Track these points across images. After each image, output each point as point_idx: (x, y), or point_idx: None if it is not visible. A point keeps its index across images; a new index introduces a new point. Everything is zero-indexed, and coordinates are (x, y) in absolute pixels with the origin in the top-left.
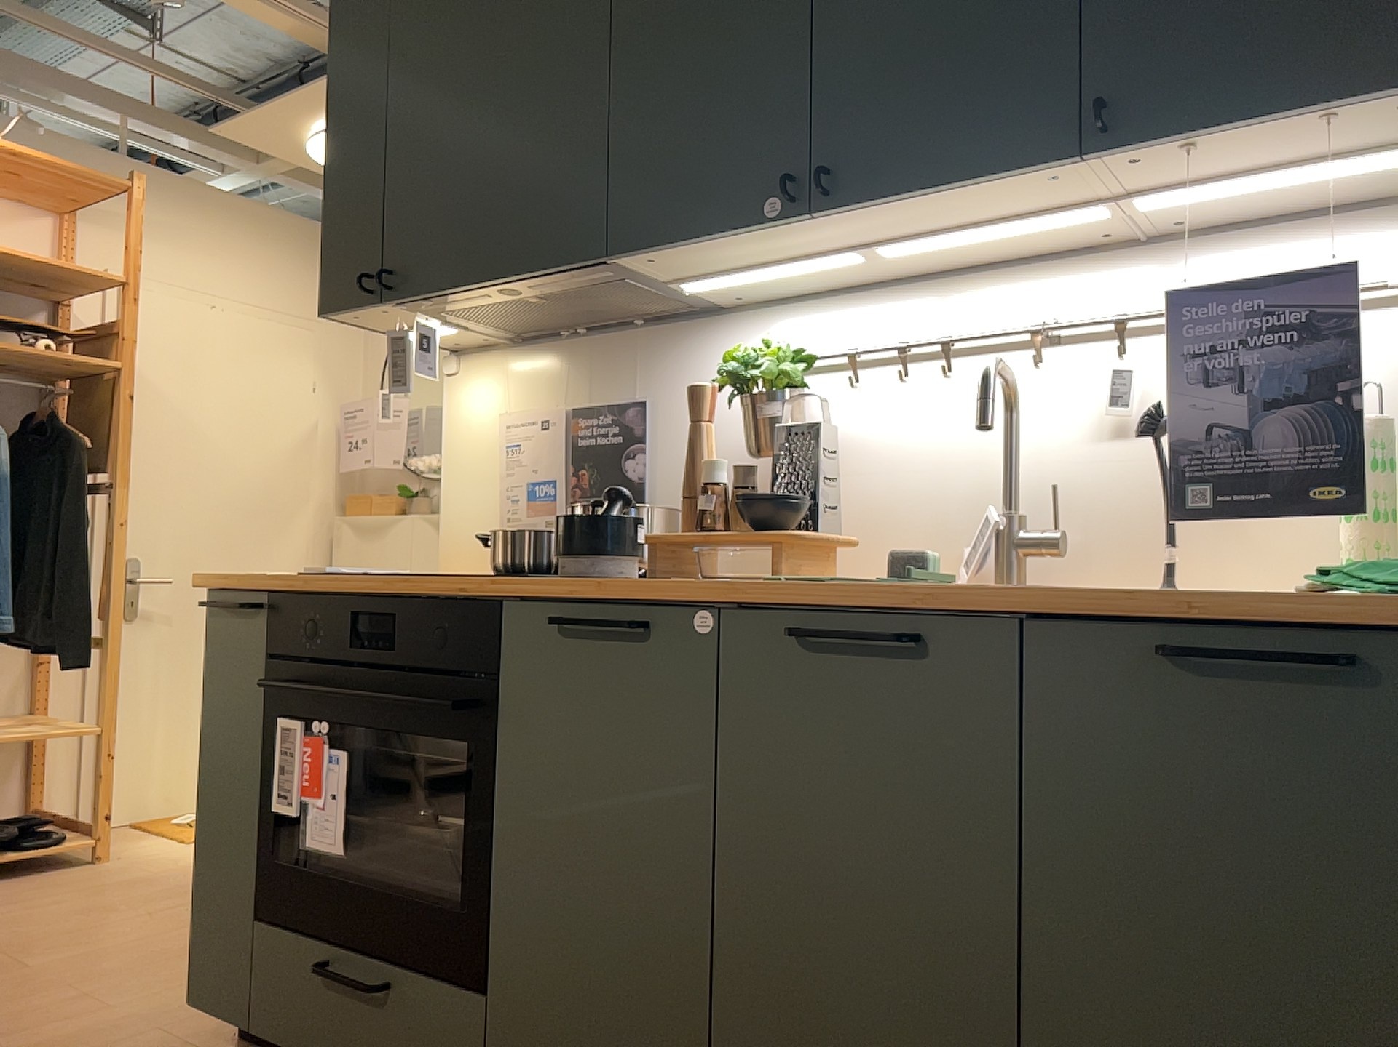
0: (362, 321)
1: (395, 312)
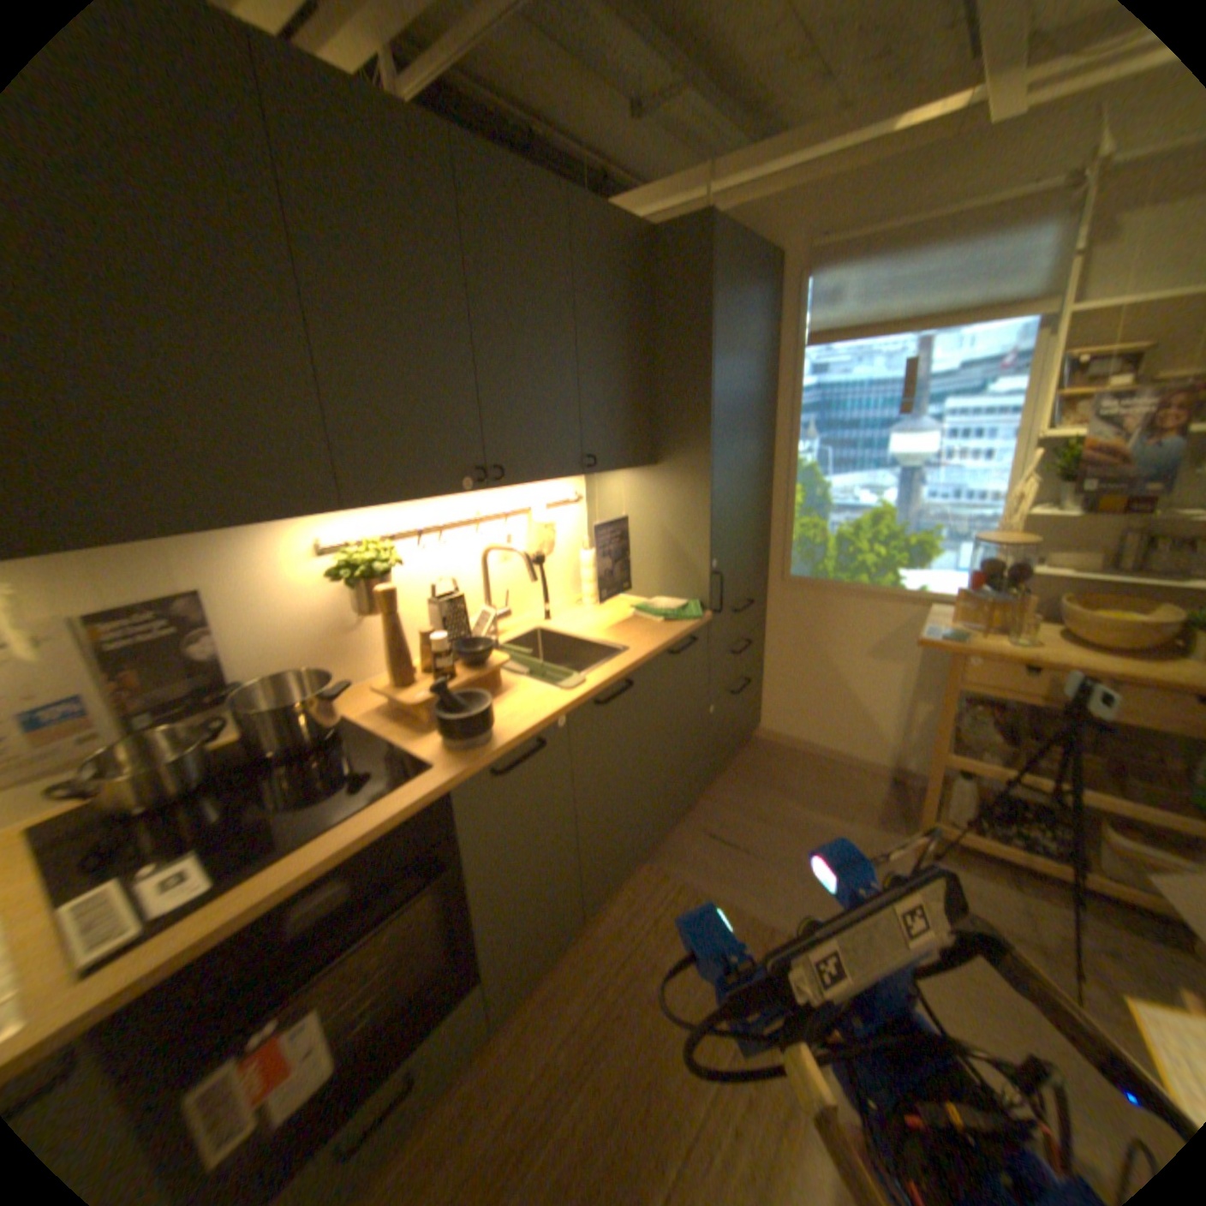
0: None
1: None
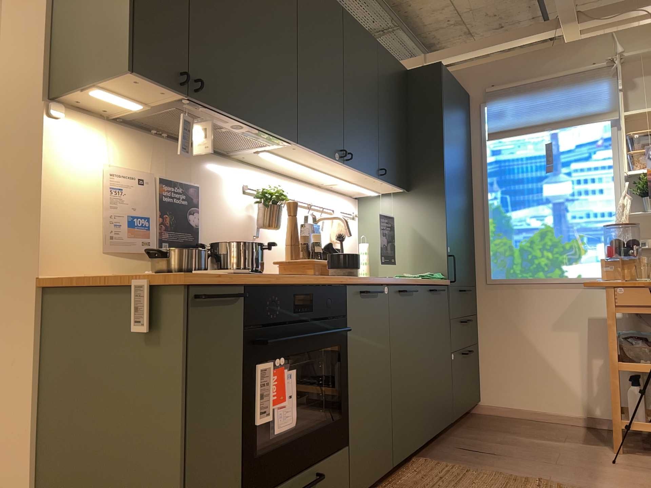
0: (130, 83)
1: (165, 95)
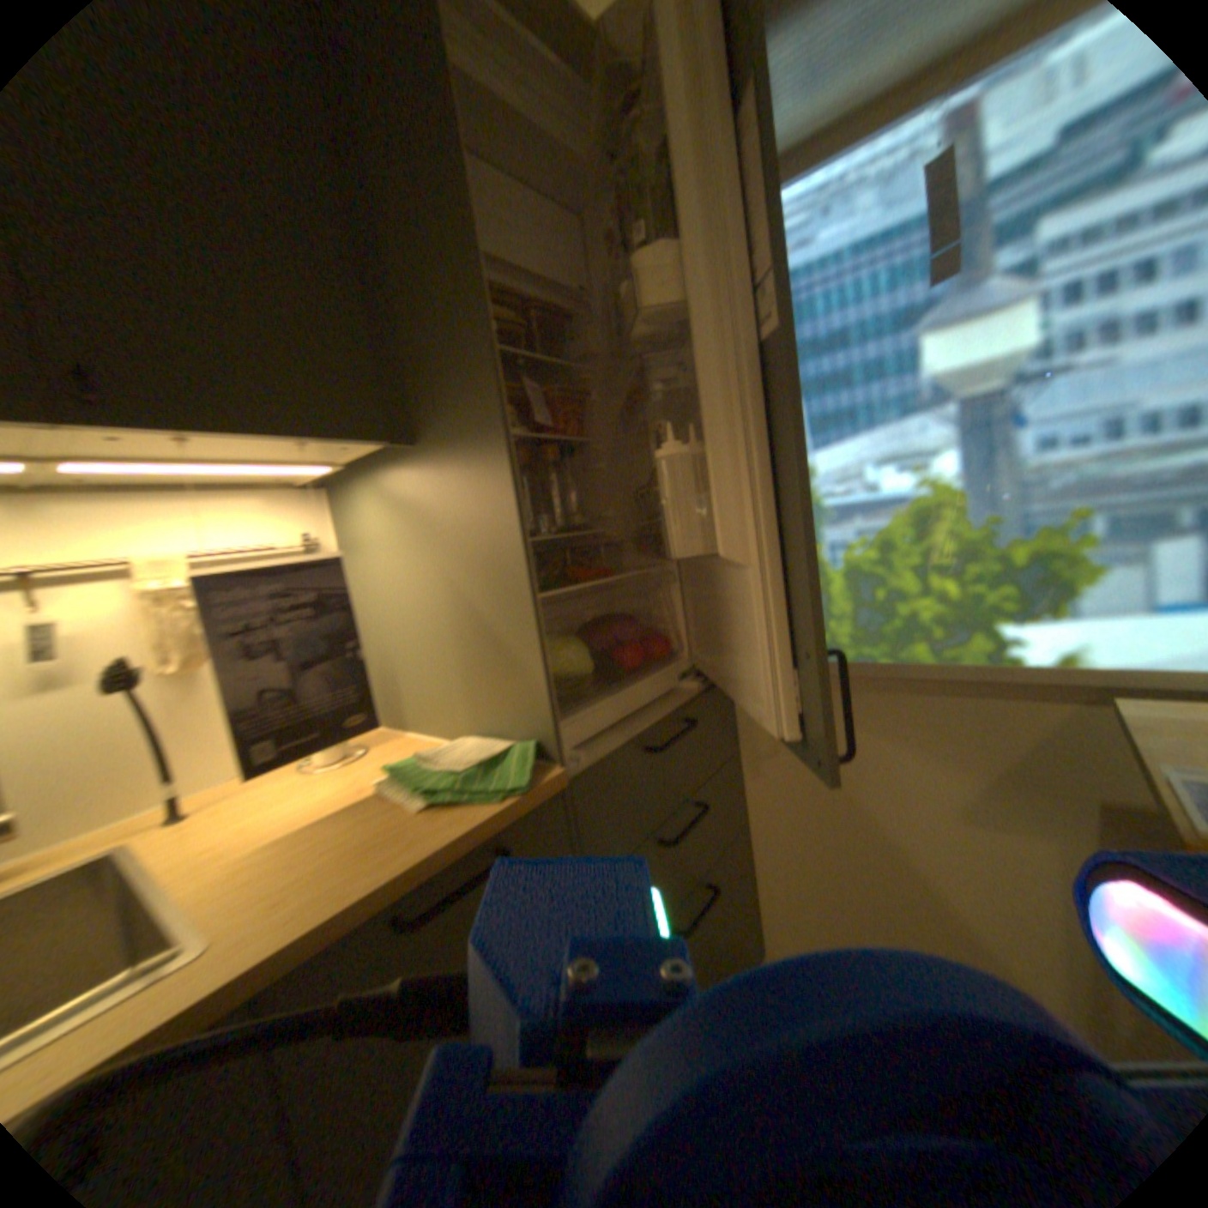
0: None
1: None
